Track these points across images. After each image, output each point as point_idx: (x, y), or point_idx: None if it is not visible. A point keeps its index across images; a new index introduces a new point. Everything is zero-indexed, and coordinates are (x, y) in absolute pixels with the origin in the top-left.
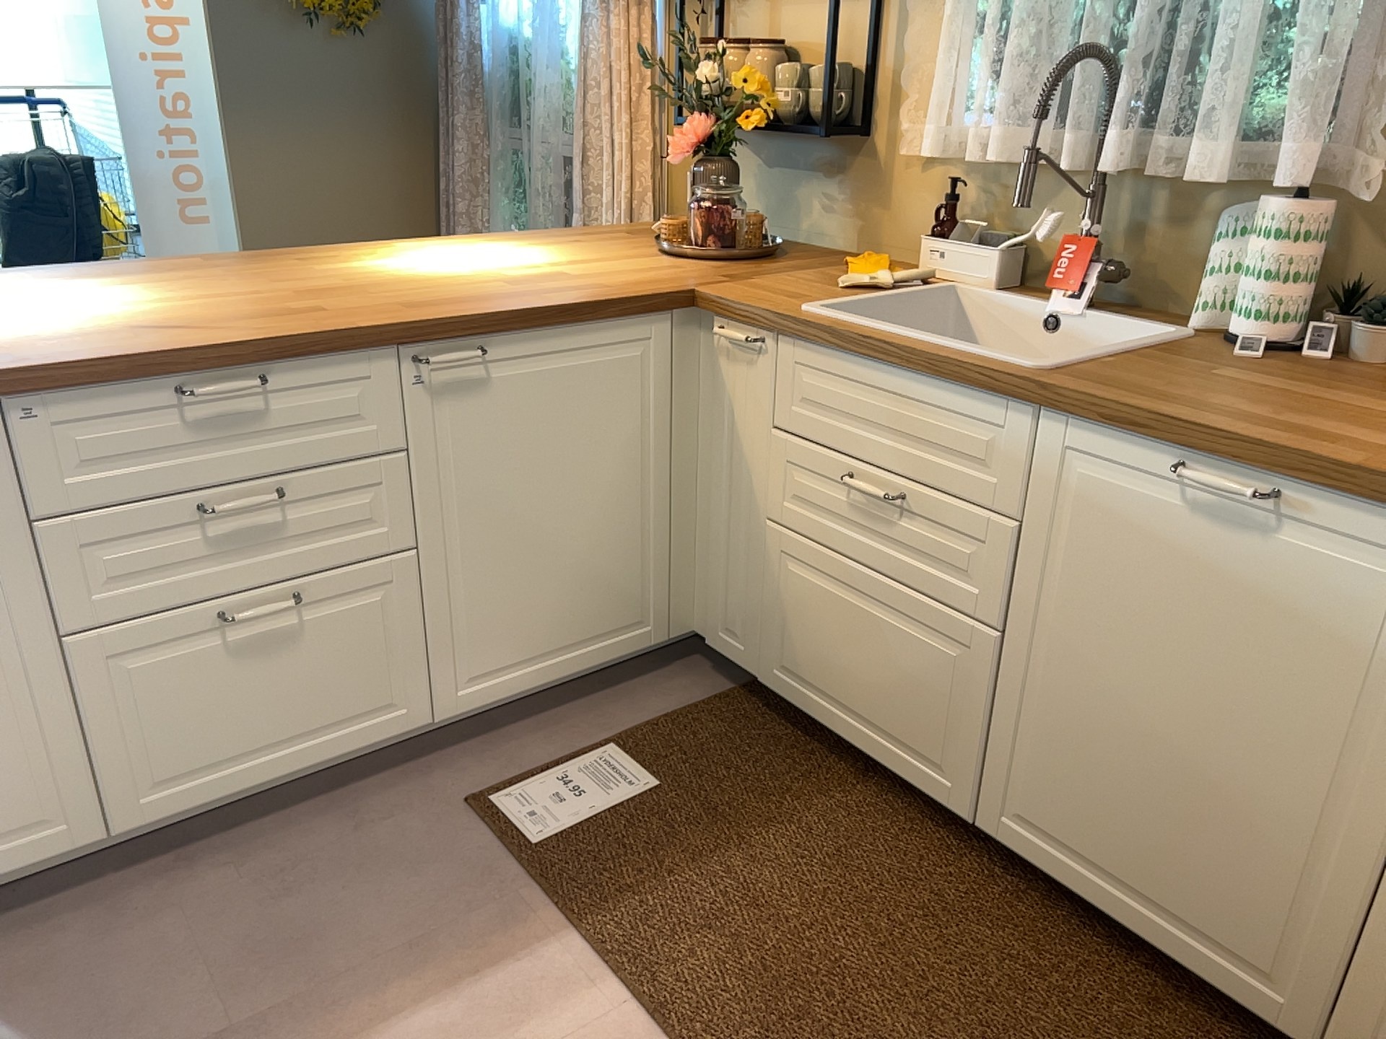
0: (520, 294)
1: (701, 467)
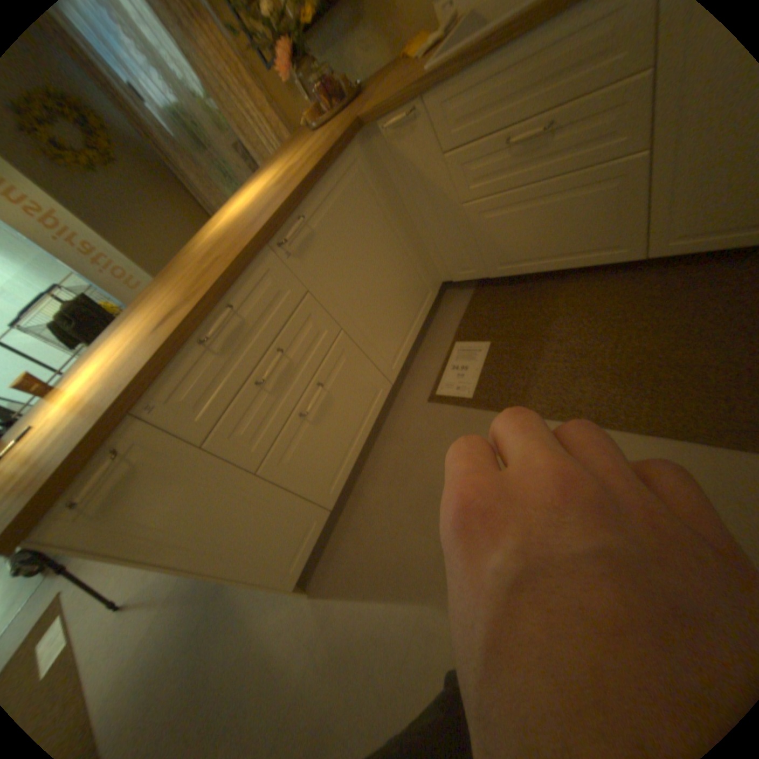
0: (290, 182)
1: (410, 210)
